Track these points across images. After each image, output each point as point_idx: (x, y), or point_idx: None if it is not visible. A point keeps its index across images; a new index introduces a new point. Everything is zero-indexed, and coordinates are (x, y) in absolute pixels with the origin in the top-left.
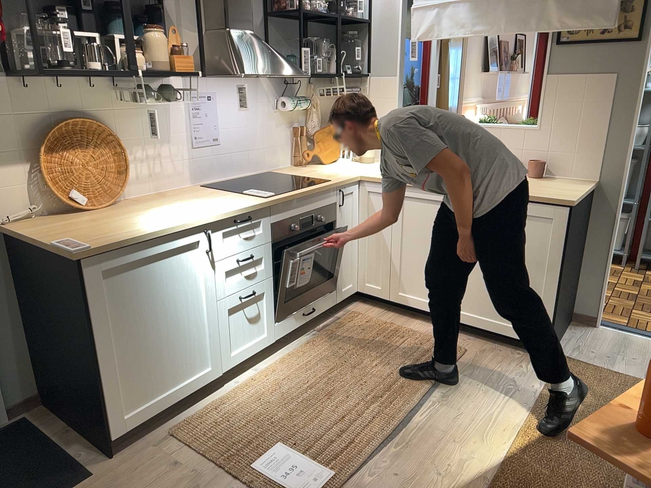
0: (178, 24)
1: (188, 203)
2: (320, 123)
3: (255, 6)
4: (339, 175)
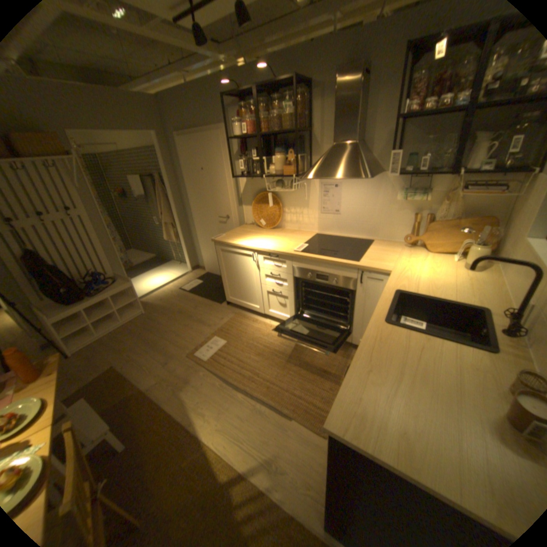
0: (320, 142)
1: (278, 239)
2: (458, 215)
3: (392, 113)
4: (383, 262)
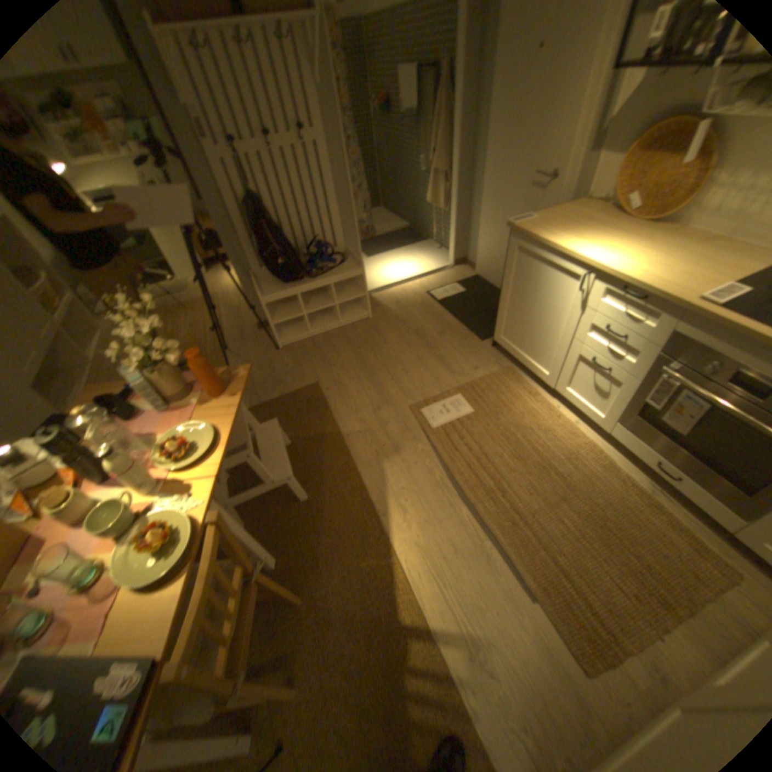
0: None
1: (663, 252)
2: None
3: None
4: None
